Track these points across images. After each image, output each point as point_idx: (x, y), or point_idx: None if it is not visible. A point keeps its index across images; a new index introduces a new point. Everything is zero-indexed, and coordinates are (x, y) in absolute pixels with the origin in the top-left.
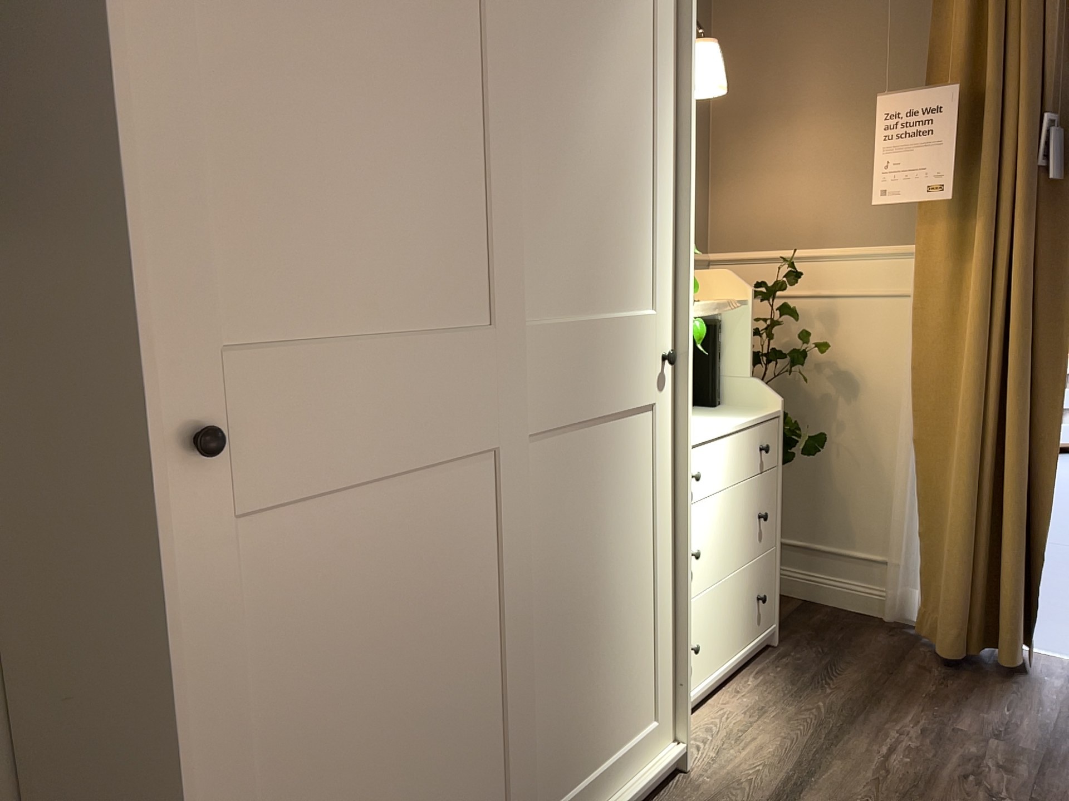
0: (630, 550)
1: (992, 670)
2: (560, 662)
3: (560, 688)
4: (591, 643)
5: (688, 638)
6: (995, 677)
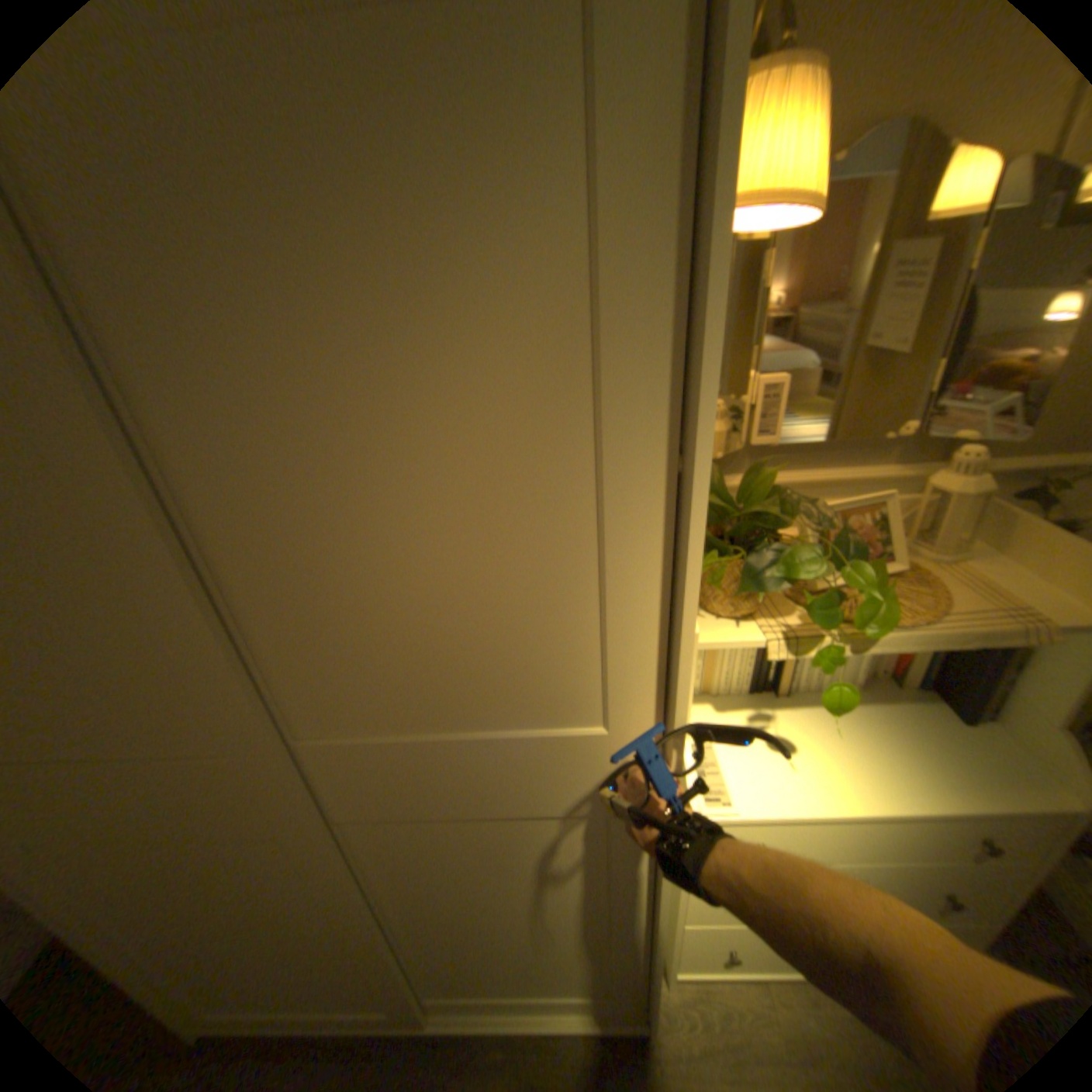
0: (556, 910)
1: None
2: (441, 948)
3: (446, 959)
4: (491, 947)
5: (654, 987)
6: None
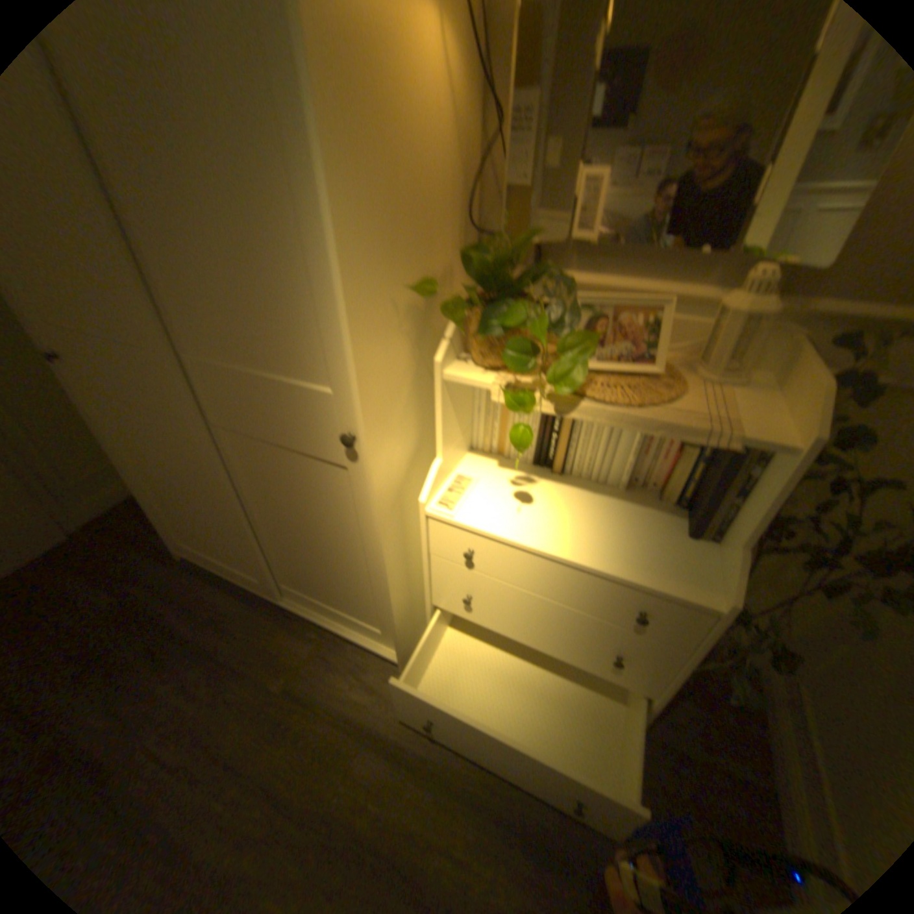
0: (334, 538)
1: None
2: (280, 544)
3: (284, 553)
4: (305, 554)
5: (391, 621)
6: None
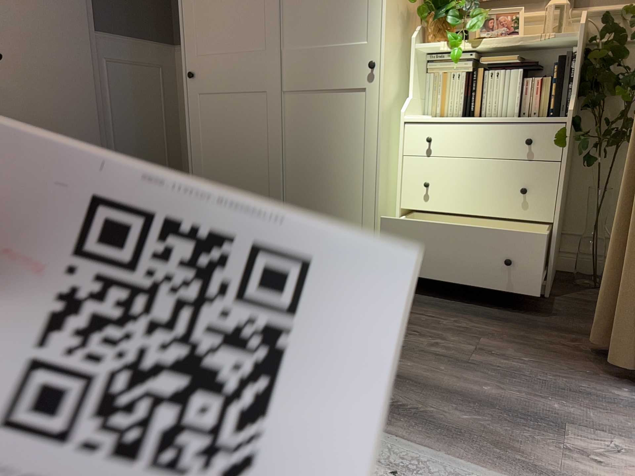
0: (348, 154)
1: (620, 374)
2: (304, 182)
3: (304, 191)
4: (321, 183)
5: (380, 210)
6: (602, 372)
